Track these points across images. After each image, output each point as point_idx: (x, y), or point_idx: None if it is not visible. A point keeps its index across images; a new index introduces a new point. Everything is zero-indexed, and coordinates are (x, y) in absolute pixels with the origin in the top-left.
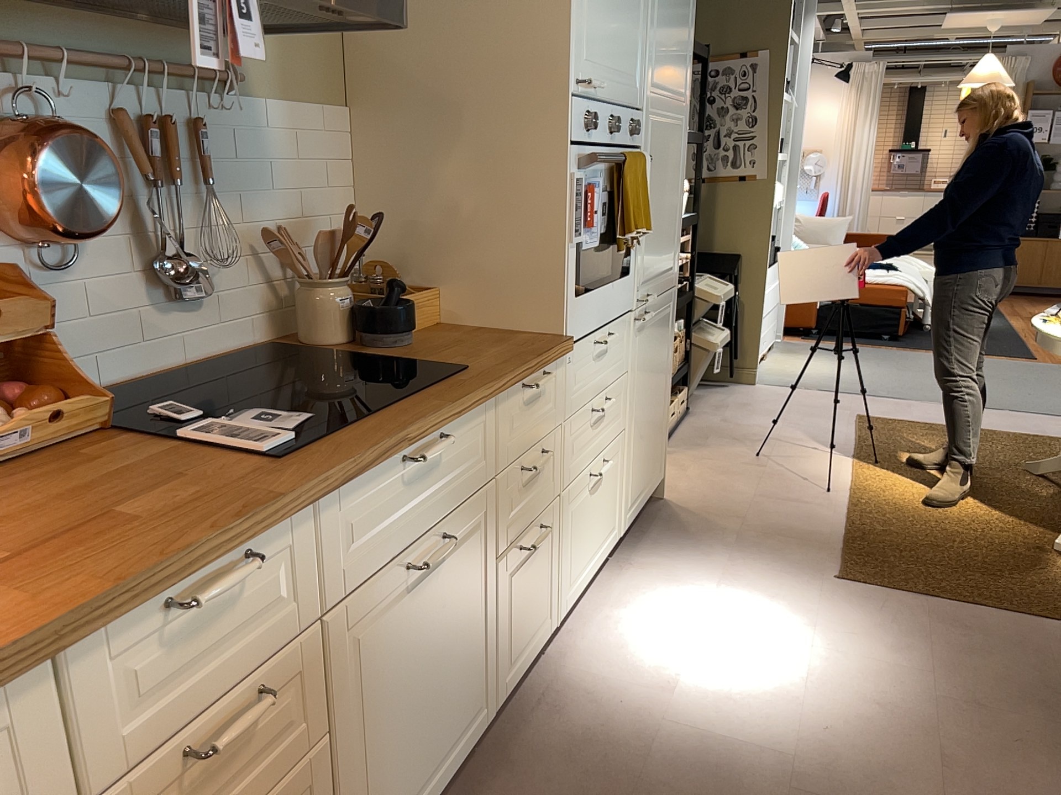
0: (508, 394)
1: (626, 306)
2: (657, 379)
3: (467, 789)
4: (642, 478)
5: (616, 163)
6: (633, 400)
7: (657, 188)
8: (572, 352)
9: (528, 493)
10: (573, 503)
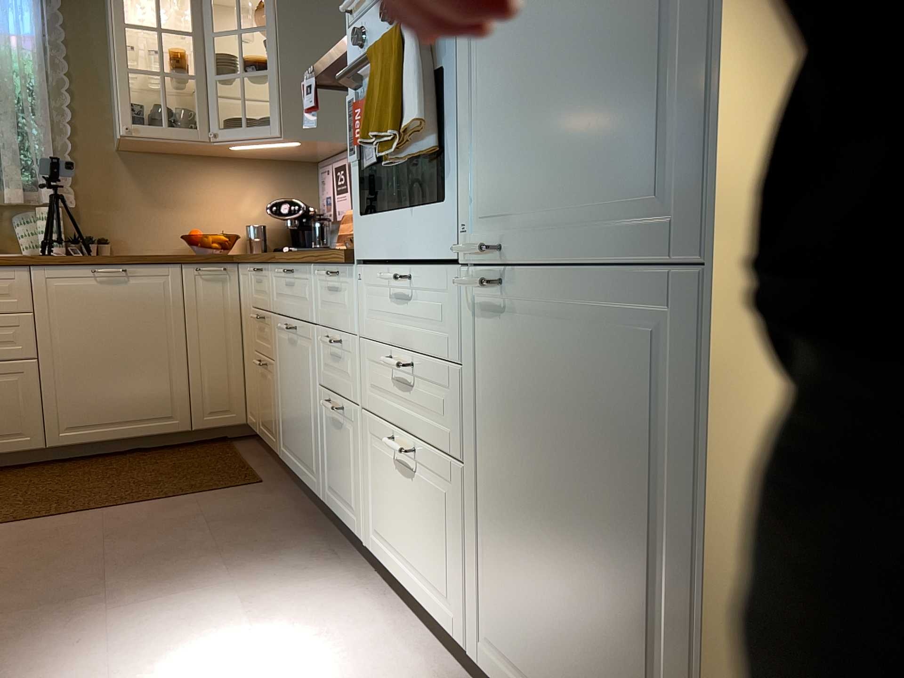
0: (316, 271)
1: (443, 250)
2: (594, 492)
3: (309, 516)
4: (541, 670)
5: (356, 63)
6: (486, 441)
7: (528, 17)
8: (364, 272)
9: (333, 365)
10: (377, 446)
